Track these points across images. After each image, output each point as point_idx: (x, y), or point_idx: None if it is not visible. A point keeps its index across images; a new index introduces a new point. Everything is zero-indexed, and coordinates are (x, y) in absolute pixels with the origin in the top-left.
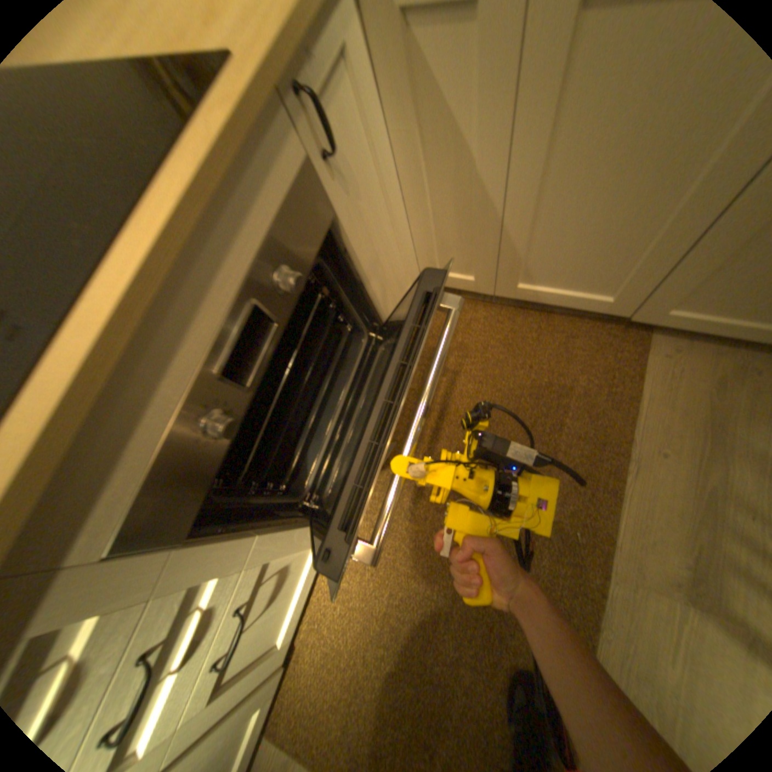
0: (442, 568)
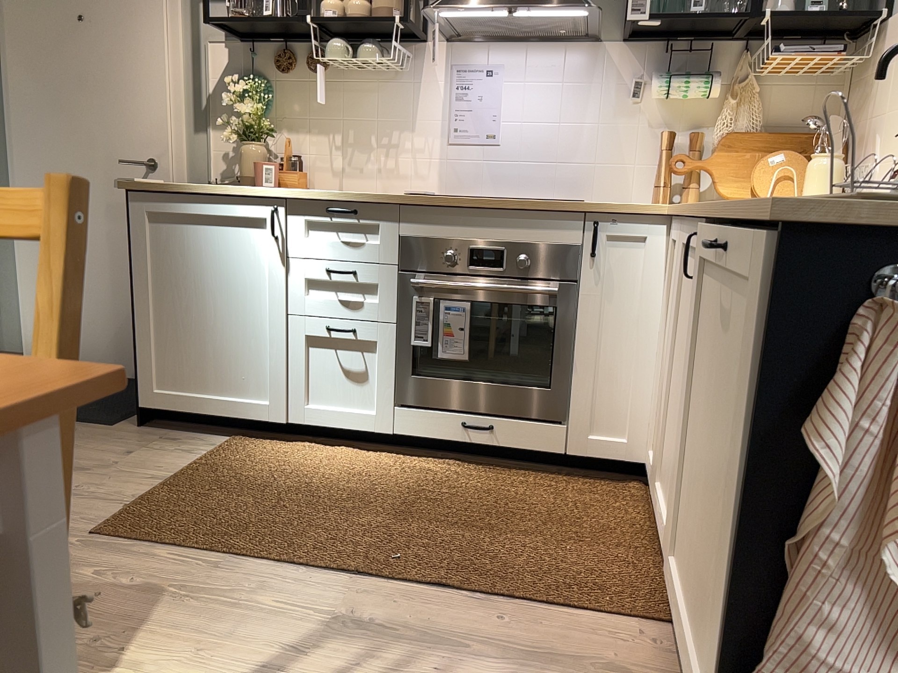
0: (358, 497)
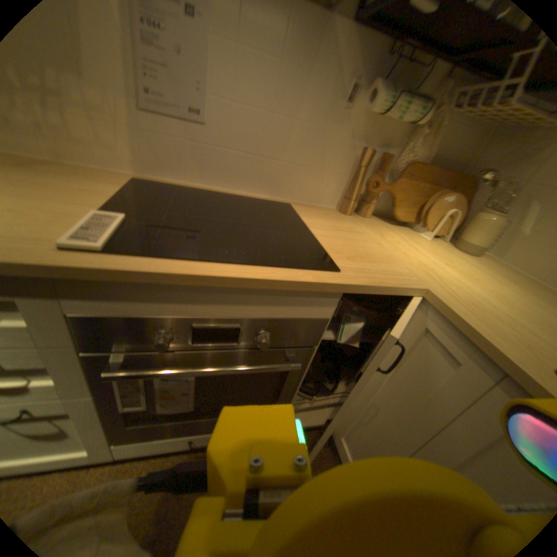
0: None
